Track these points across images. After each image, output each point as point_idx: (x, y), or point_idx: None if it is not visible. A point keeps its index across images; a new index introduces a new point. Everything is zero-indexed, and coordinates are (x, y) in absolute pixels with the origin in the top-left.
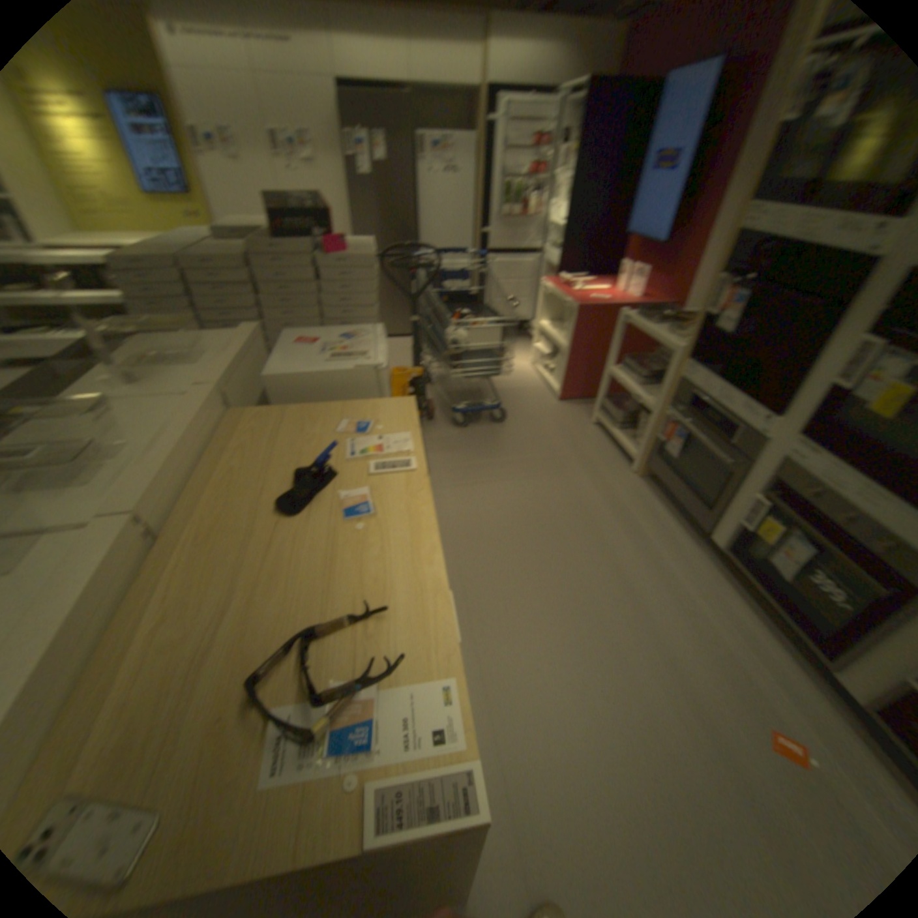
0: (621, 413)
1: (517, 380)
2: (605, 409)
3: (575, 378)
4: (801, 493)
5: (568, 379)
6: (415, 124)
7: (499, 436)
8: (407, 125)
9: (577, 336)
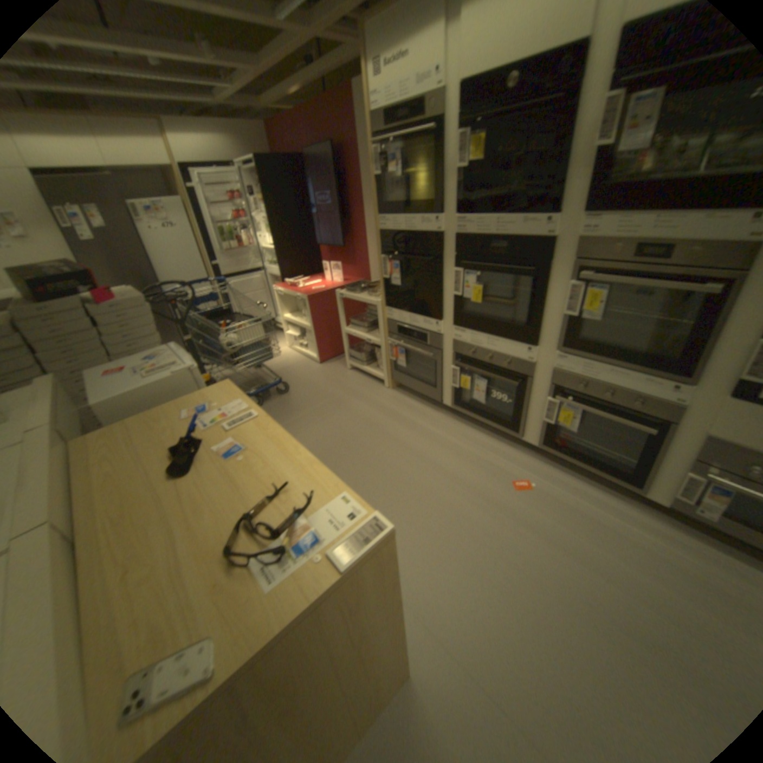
0: (361, 357)
1: (282, 363)
2: (350, 359)
3: (323, 346)
4: (466, 357)
5: (318, 348)
6: (117, 197)
7: (287, 404)
8: (109, 199)
9: (312, 318)
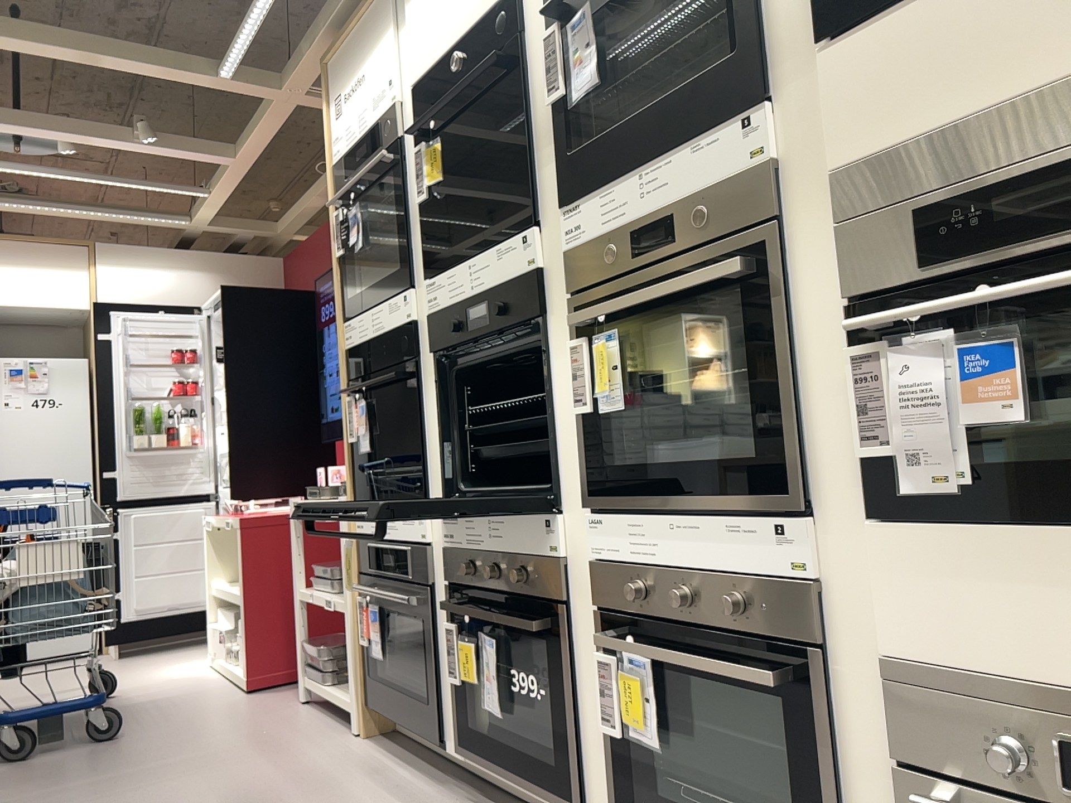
0: (326, 654)
1: (171, 686)
2: (309, 664)
3: (265, 641)
4: (464, 583)
5: (251, 643)
6: None
7: (95, 754)
8: None
9: (247, 566)
